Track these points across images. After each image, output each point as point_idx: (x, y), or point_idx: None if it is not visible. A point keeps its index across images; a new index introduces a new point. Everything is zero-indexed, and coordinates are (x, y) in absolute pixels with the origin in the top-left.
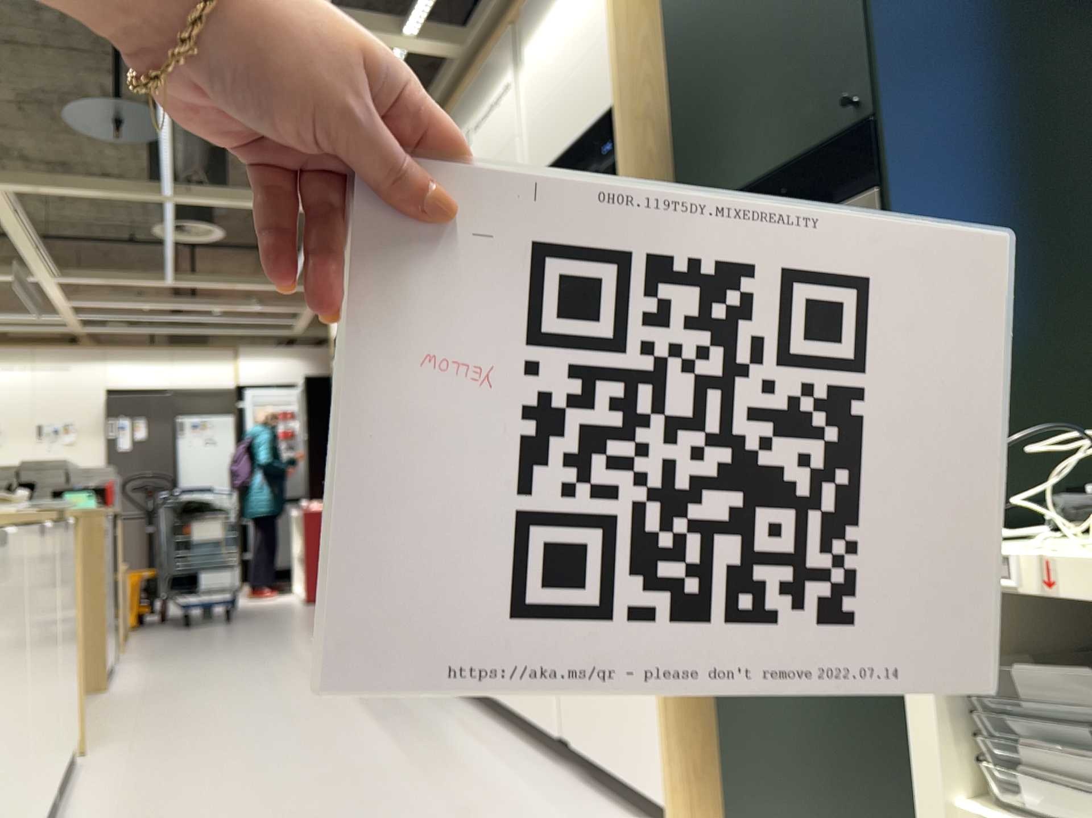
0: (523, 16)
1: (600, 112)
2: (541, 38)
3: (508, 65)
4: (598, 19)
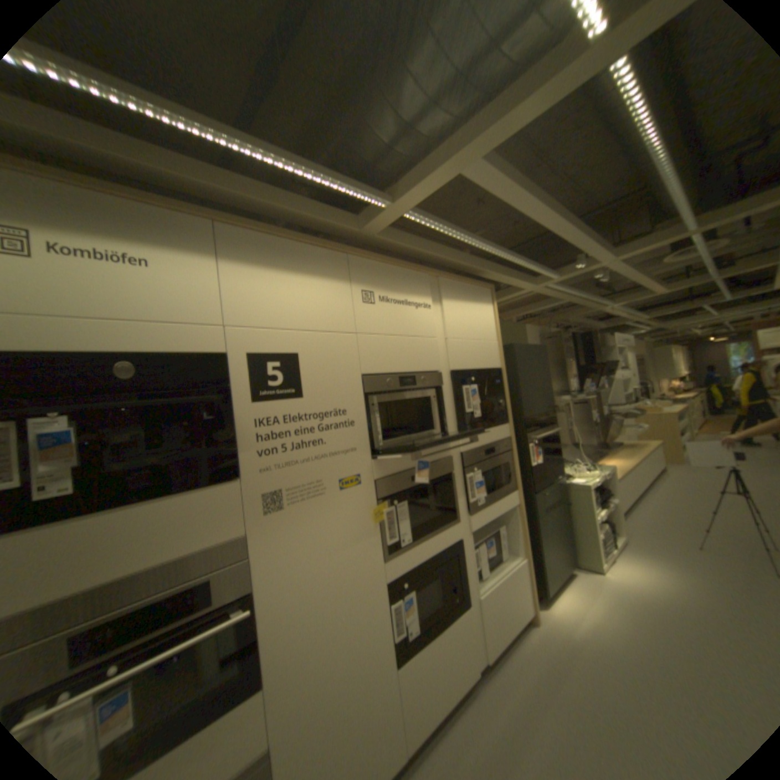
0: (439, 281)
1: (493, 366)
2: (456, 306)
3: (427, 294)
4: (491, 332)
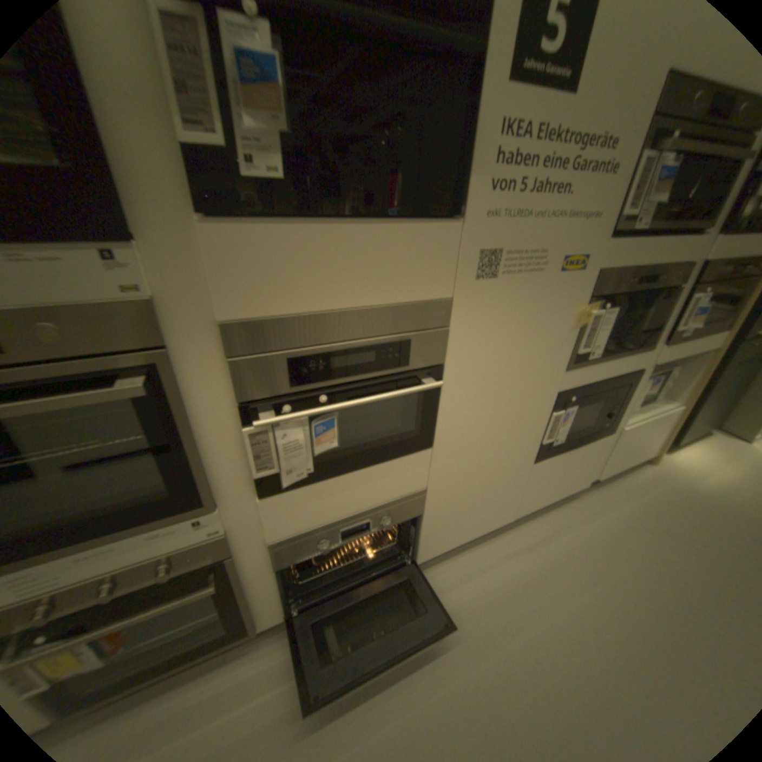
0: None
1: None
2: None
3: None
4: None
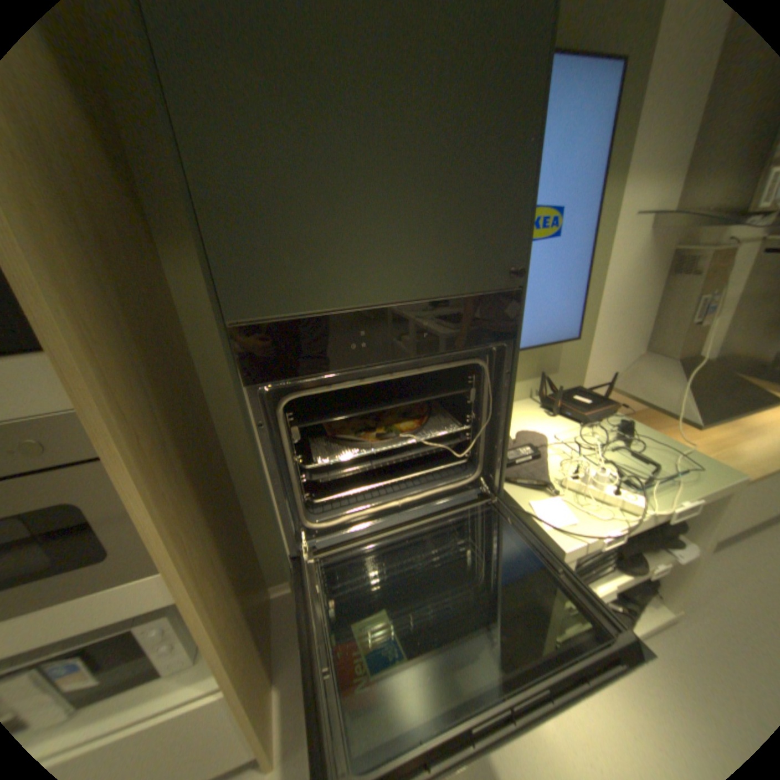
0: None
1: None
2: None
3: None
4: None
